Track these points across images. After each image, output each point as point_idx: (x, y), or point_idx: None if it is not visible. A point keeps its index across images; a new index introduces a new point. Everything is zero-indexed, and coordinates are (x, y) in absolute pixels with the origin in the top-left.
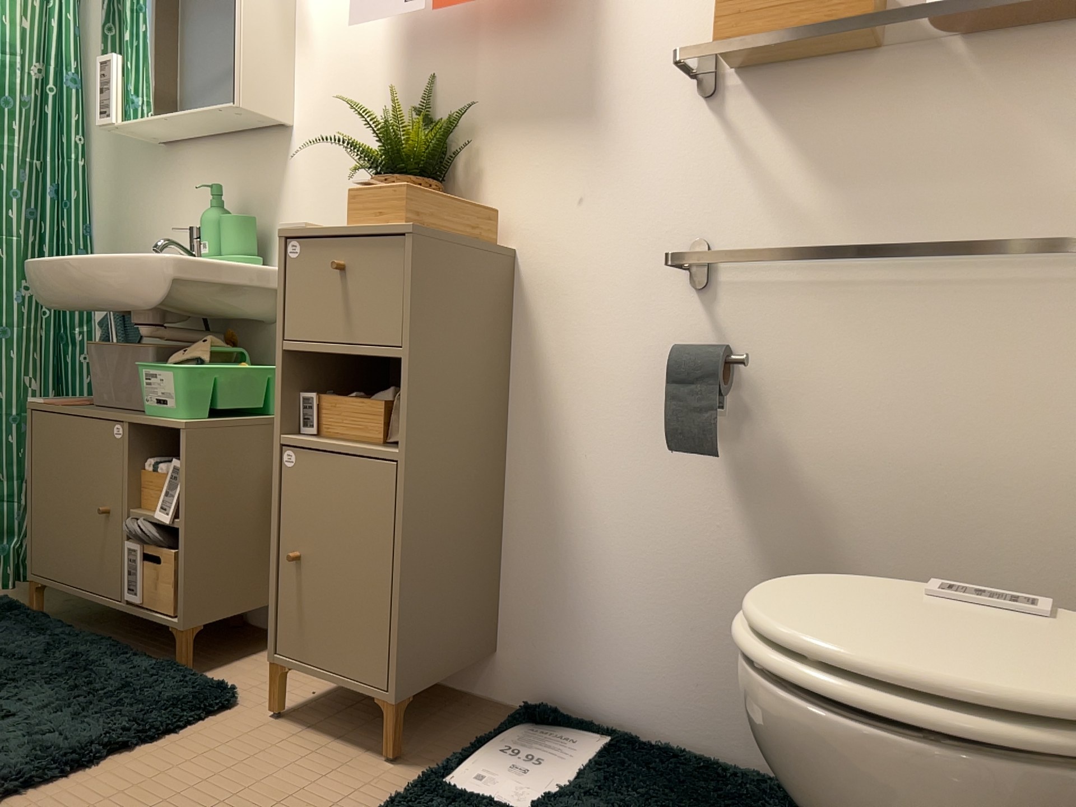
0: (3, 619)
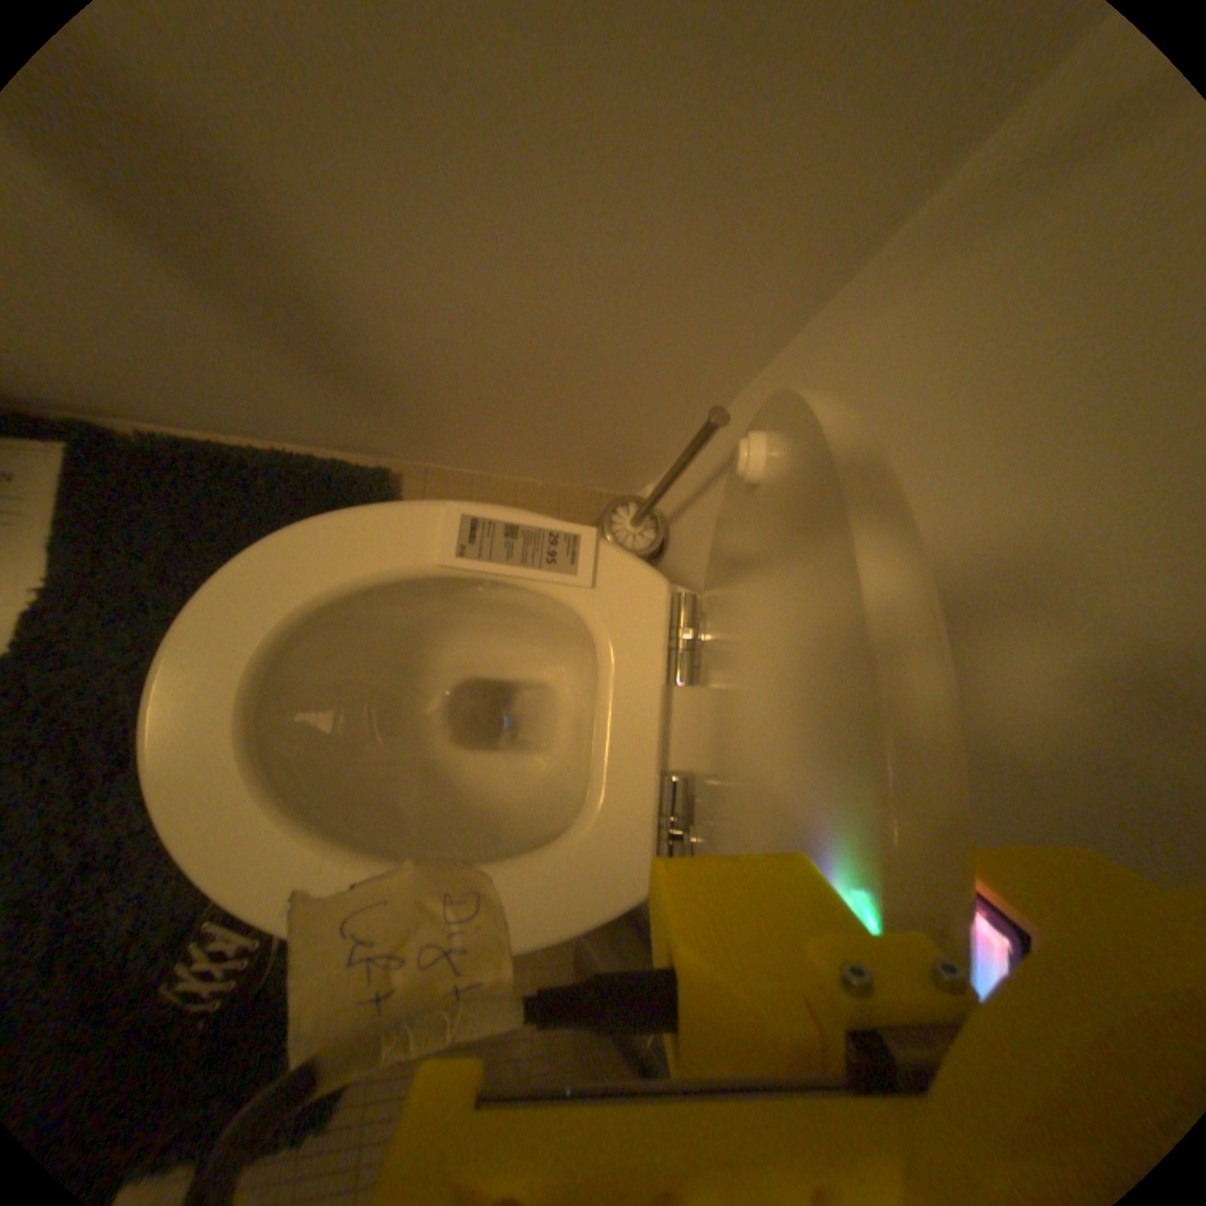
0: None
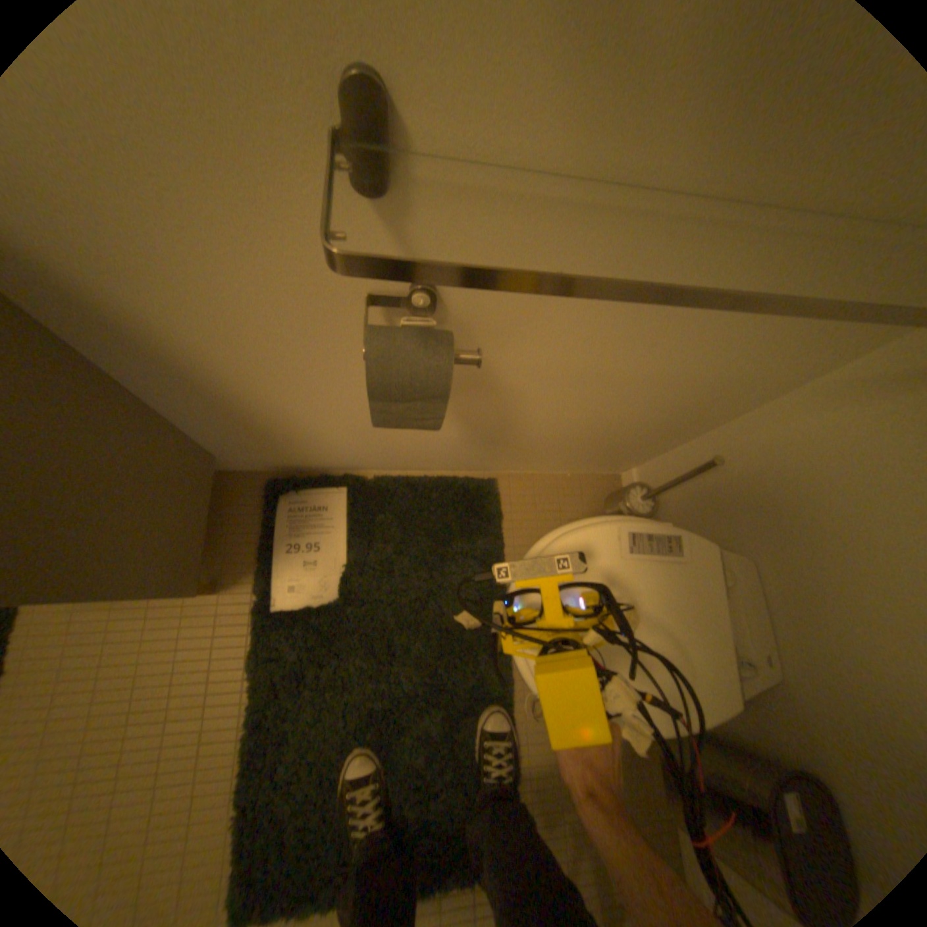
0: None
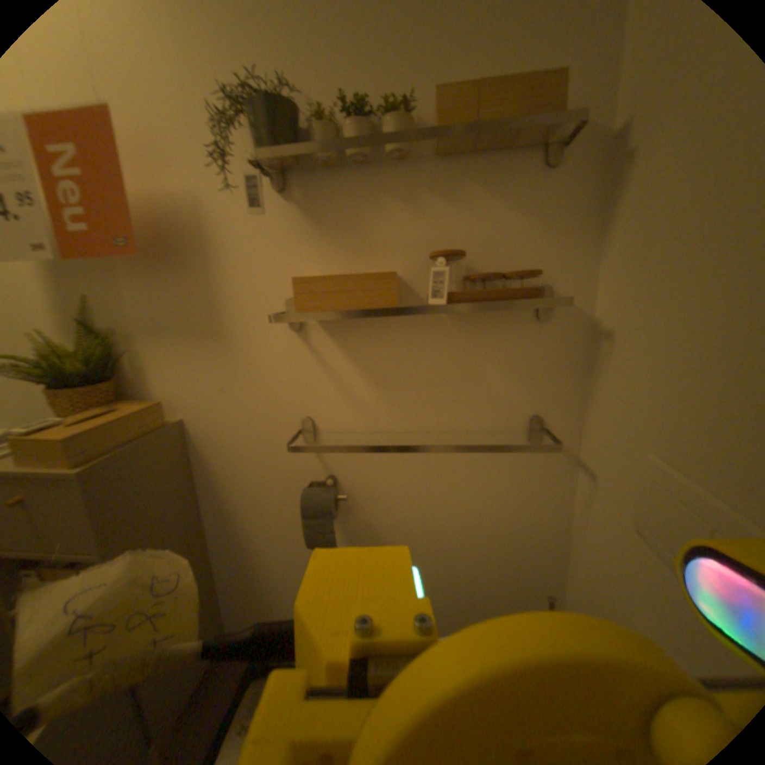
0: None
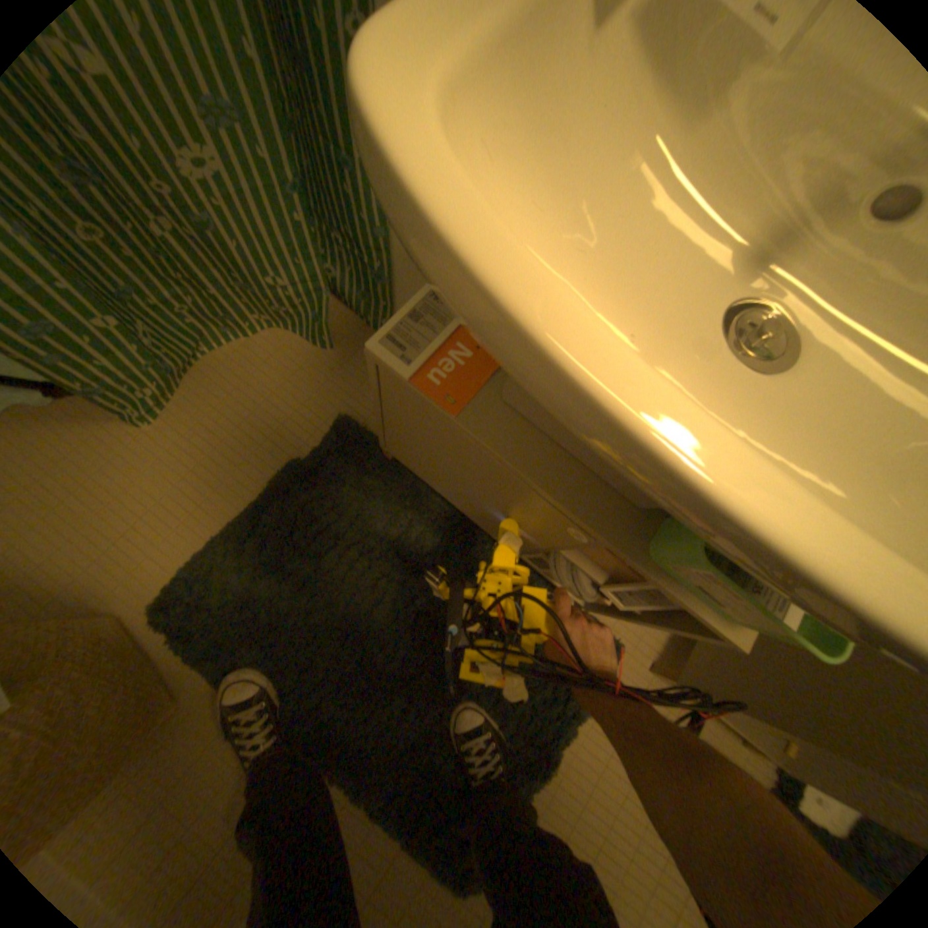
0: (364, 489)
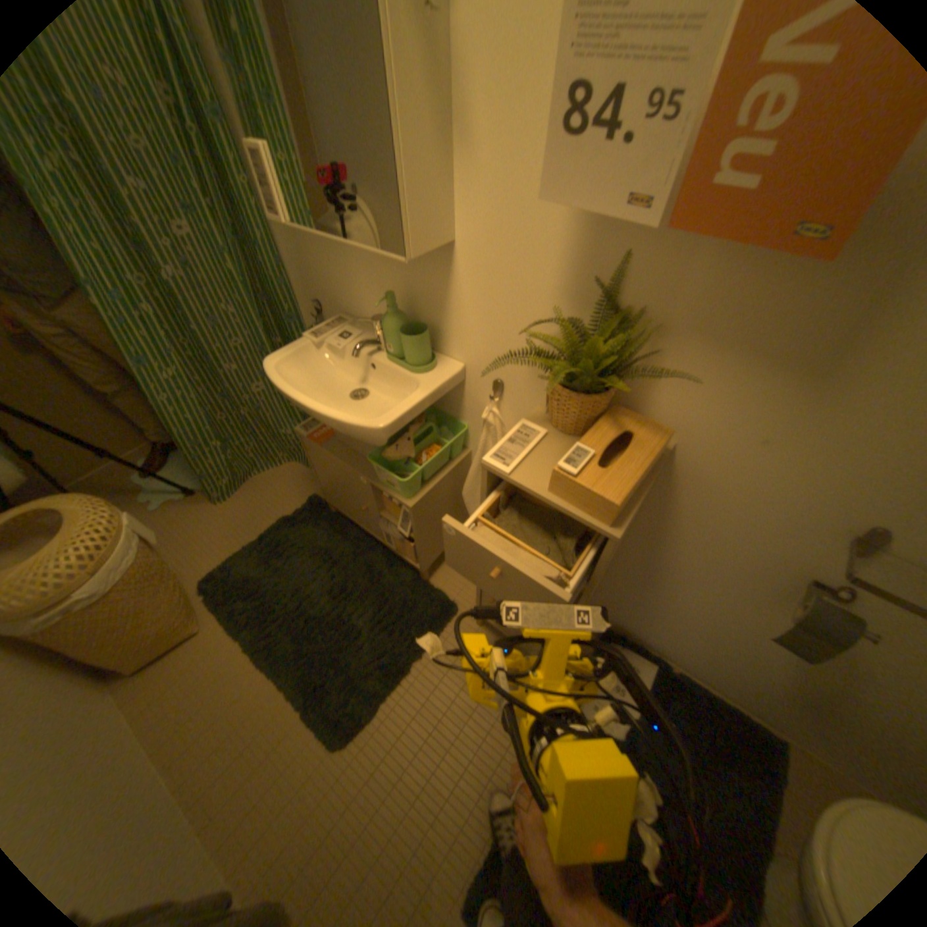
0: (318, 527)
